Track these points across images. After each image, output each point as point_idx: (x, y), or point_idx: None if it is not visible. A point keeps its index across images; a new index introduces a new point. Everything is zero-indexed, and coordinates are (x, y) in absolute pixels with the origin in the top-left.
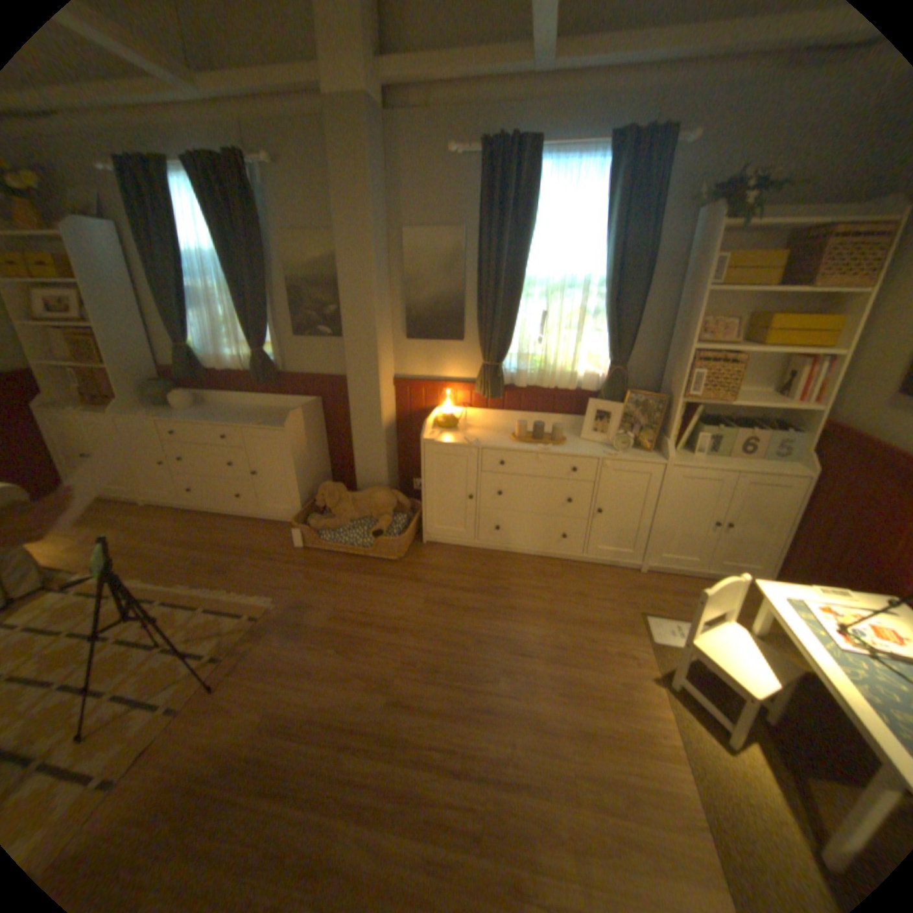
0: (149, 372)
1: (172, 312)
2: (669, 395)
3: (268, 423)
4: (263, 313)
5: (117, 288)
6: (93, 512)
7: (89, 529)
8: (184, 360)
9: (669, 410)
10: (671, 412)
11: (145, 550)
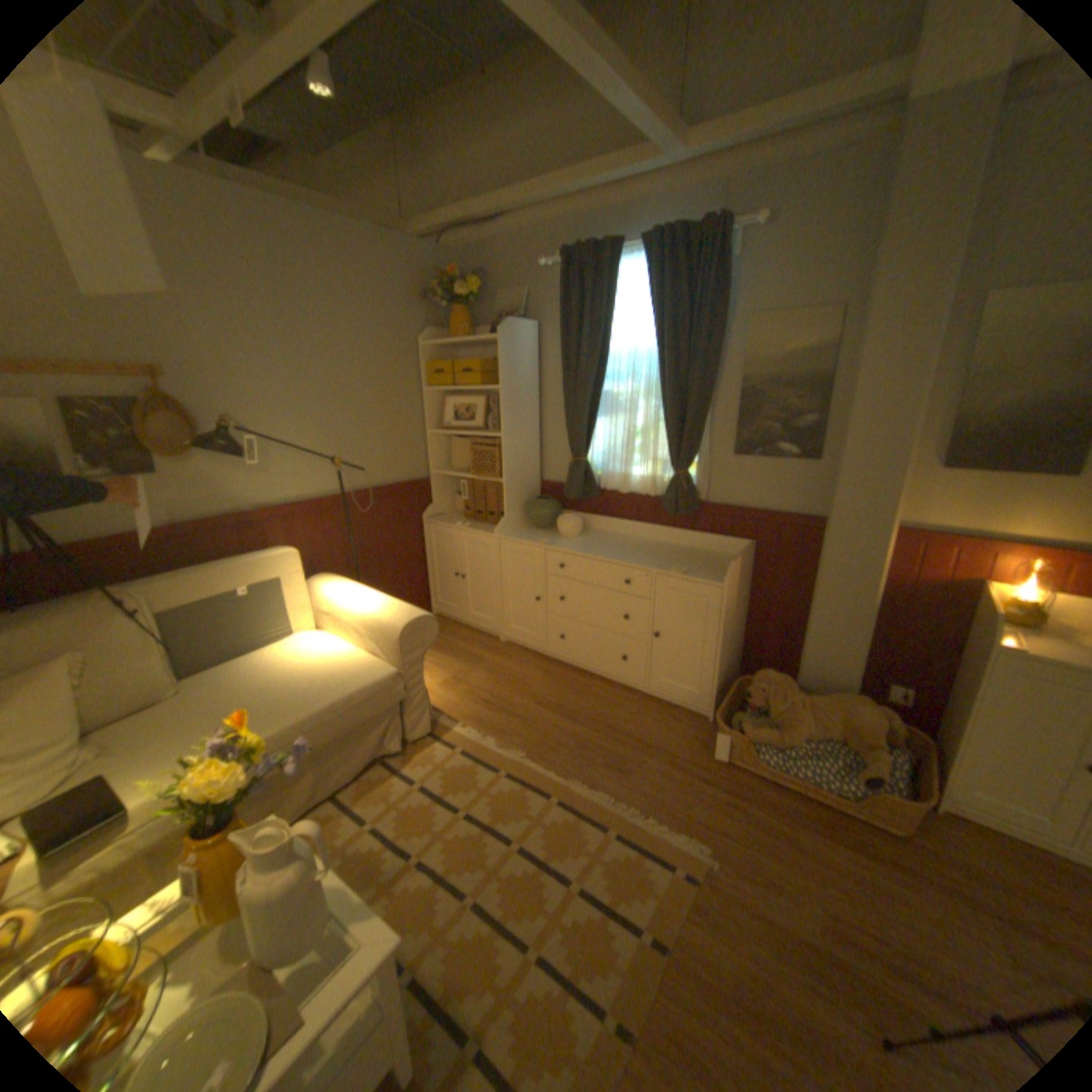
0: (535, 486)
1: (585, 419)
2: None
3: (692, 570)
4: (703, 422)
5: (528, 392)
6: (456, 637)
7: (457, 659)
8: (583, 476)
9: None
10: None
11: (519, 704)
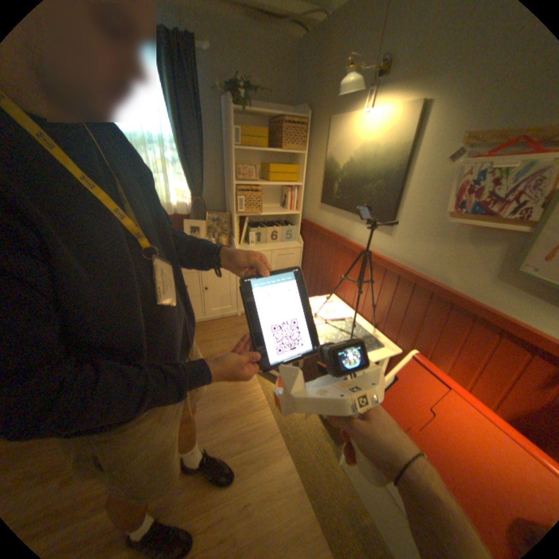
0: None
1: None
2: (230, 213)
3: None
4: None
5: None
6: None
7: None
8: None
9: (231, 222)
10: (232, 223)
11: None
